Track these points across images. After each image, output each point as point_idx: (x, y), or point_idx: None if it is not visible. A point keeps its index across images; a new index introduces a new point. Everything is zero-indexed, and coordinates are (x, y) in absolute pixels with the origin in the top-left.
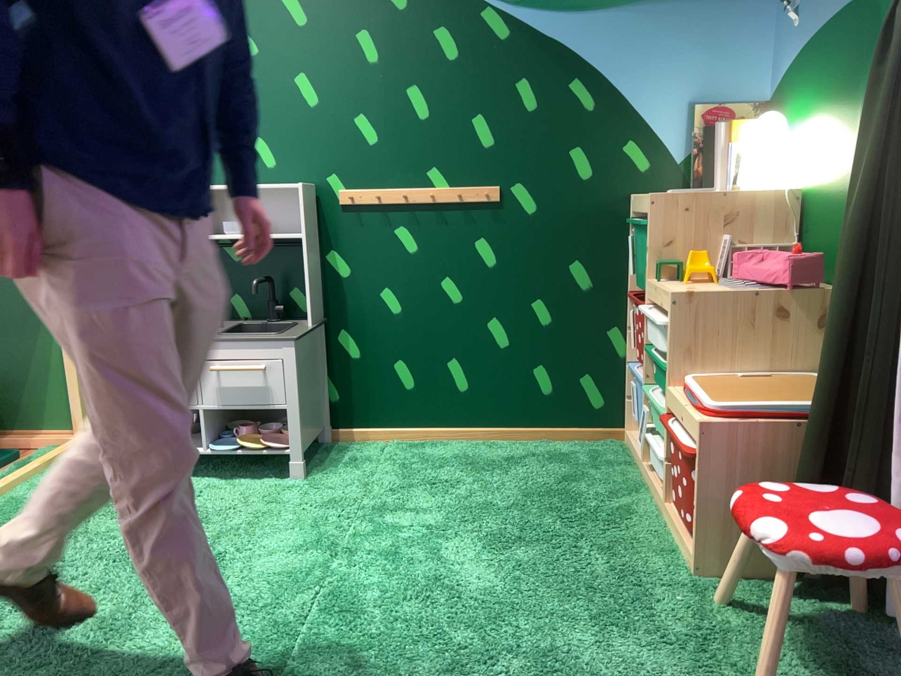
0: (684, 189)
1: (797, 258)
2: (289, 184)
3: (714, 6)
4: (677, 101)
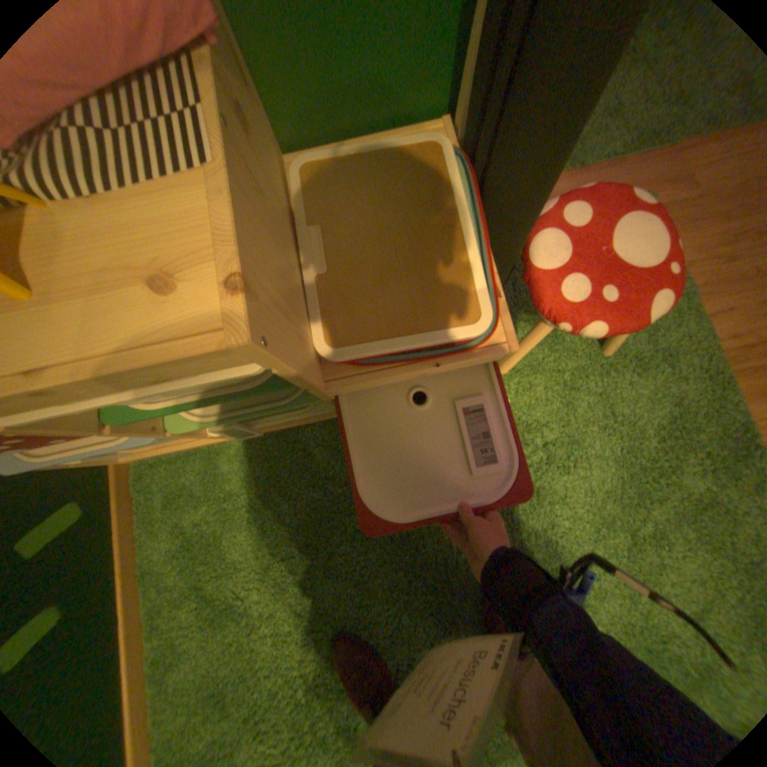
0: None
1: None
2: None
3: None
4: None
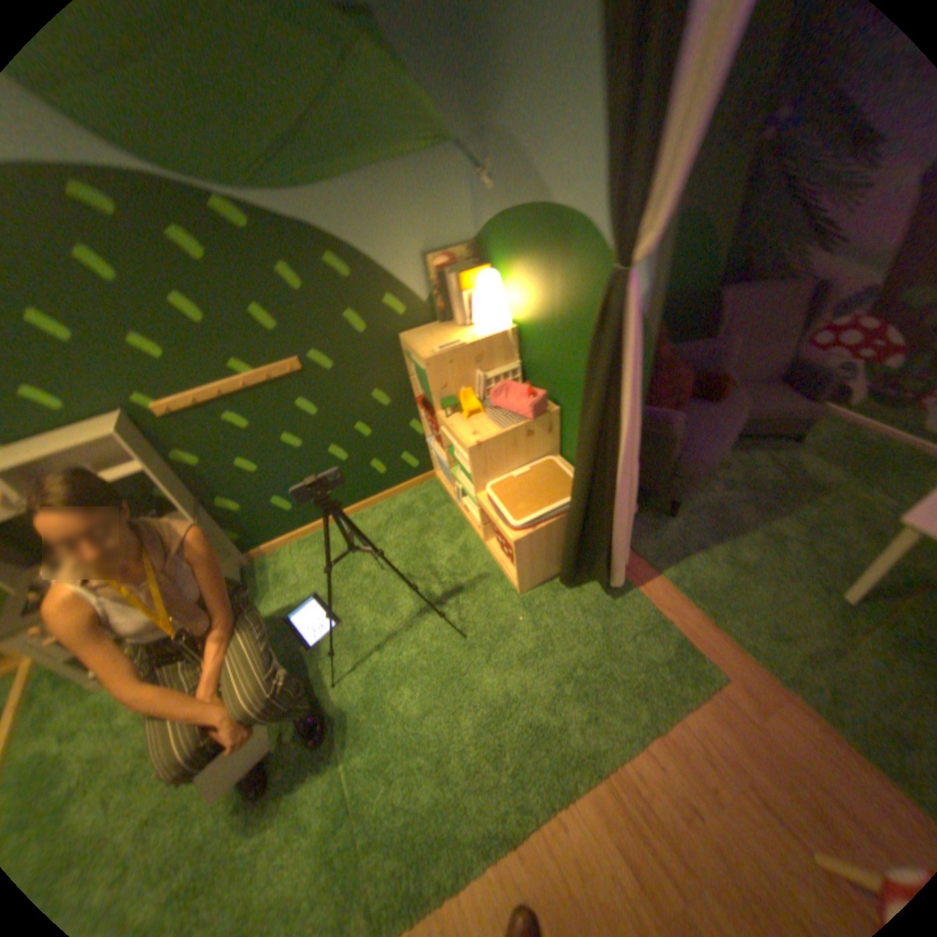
0: (434, 321)
1: (534, 405)
2: (94, 420)
3: (422, 164)
4: (413, 256)
